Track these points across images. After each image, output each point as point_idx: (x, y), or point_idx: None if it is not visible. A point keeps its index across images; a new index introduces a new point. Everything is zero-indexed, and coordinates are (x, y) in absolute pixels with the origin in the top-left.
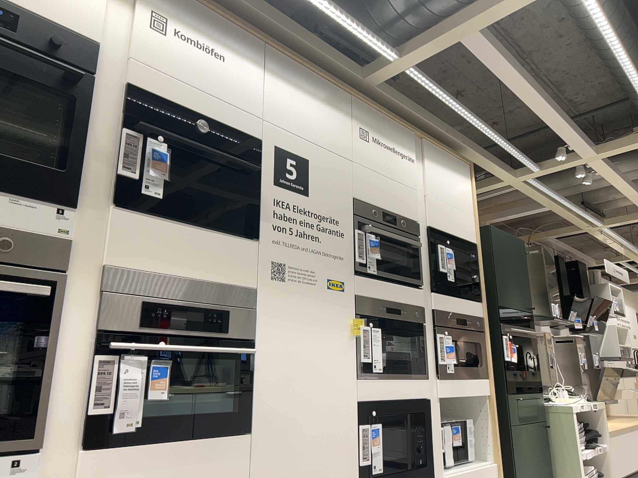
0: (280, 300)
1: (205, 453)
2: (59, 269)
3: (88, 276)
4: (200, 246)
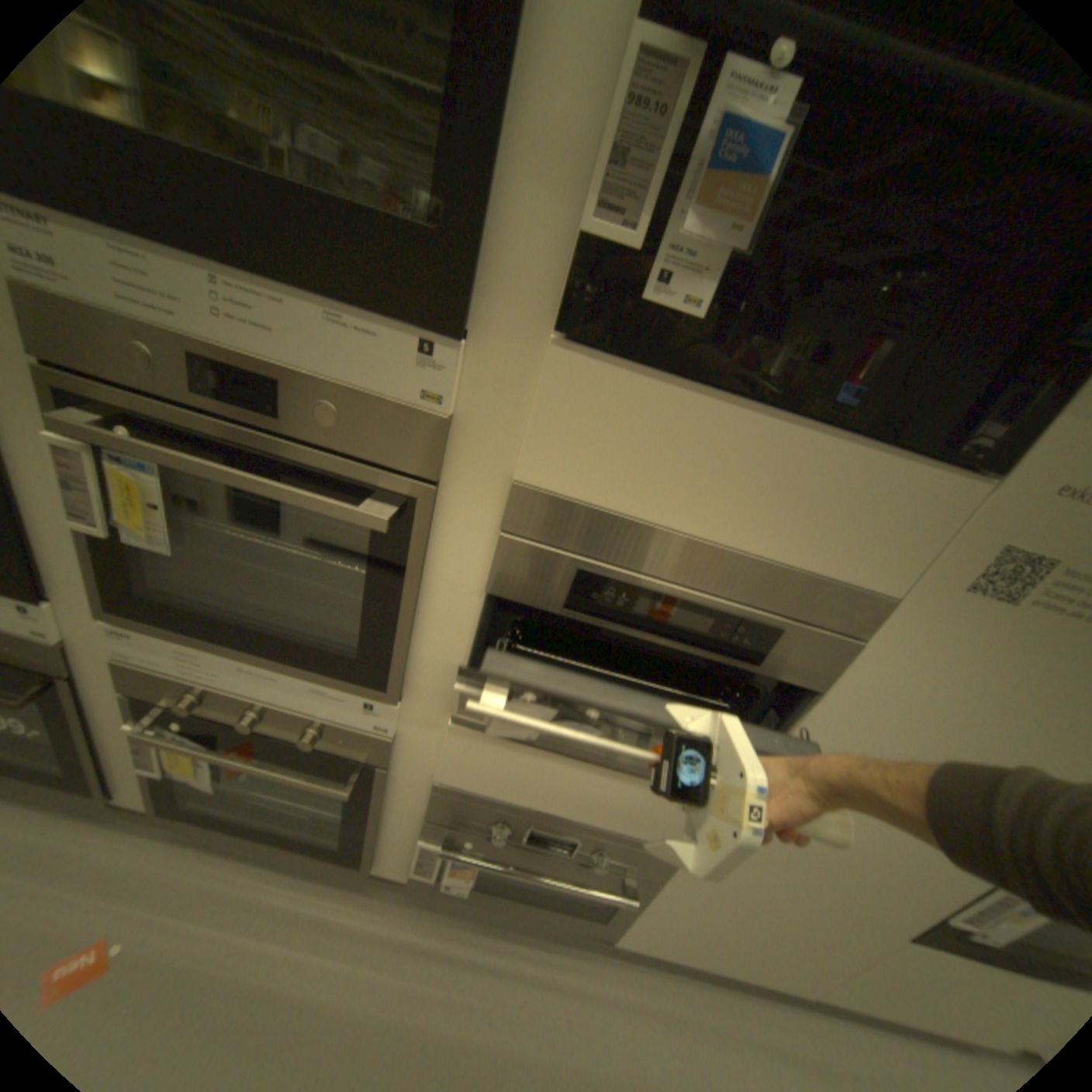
0: (965, 640)
1: (634, 793)
2: (427, 473)
3: (482, 494)
4: (772, 473)
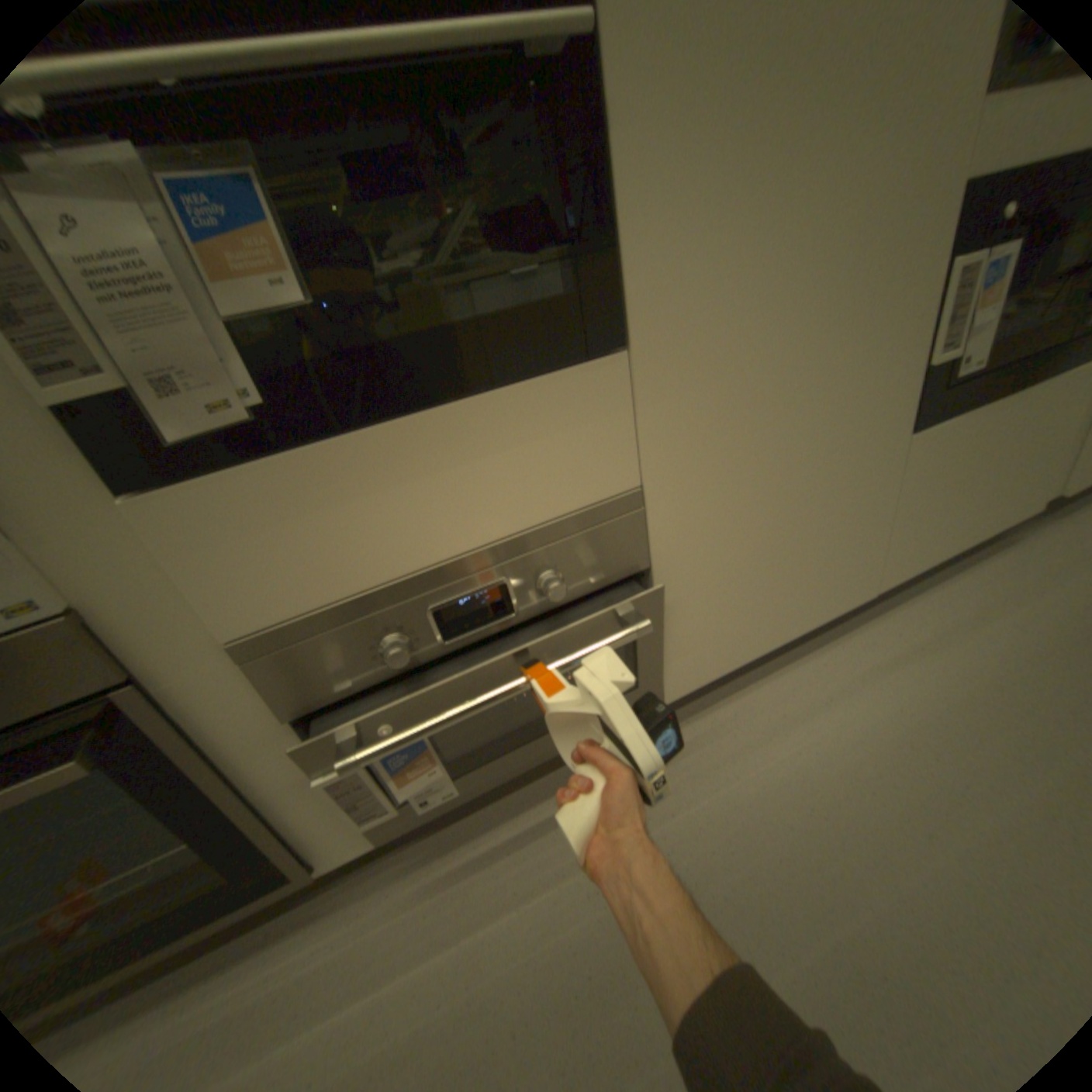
0: None
1: (496, 422)
2: None
3: None
4: None
